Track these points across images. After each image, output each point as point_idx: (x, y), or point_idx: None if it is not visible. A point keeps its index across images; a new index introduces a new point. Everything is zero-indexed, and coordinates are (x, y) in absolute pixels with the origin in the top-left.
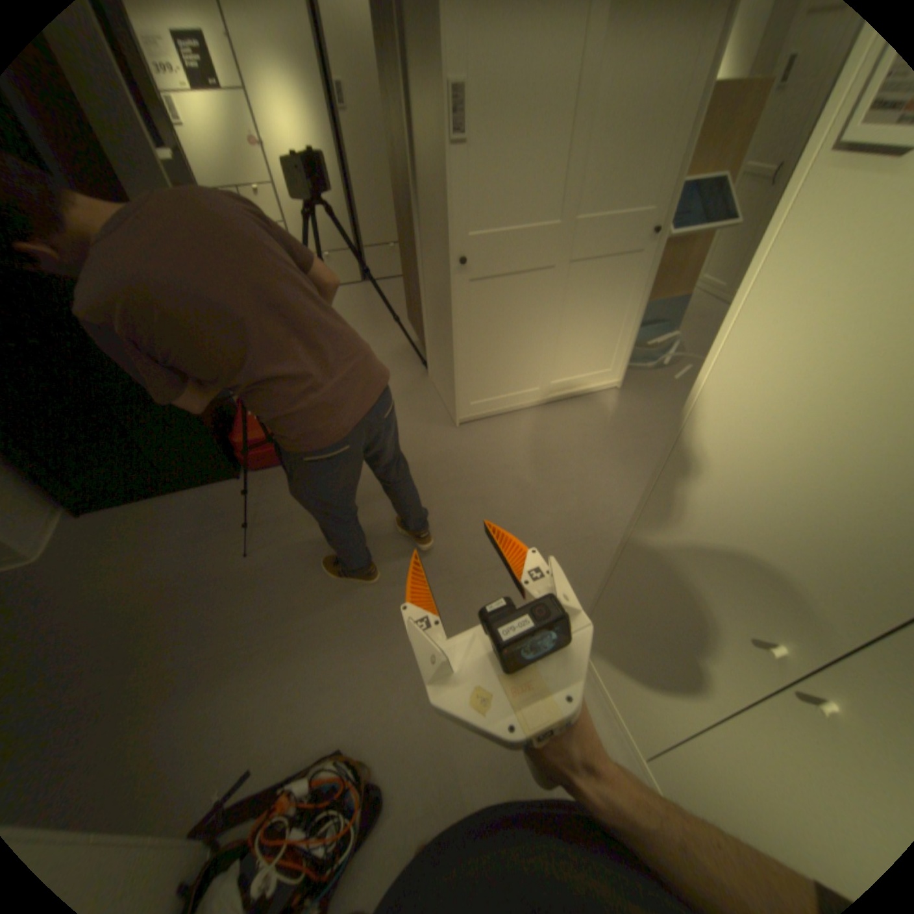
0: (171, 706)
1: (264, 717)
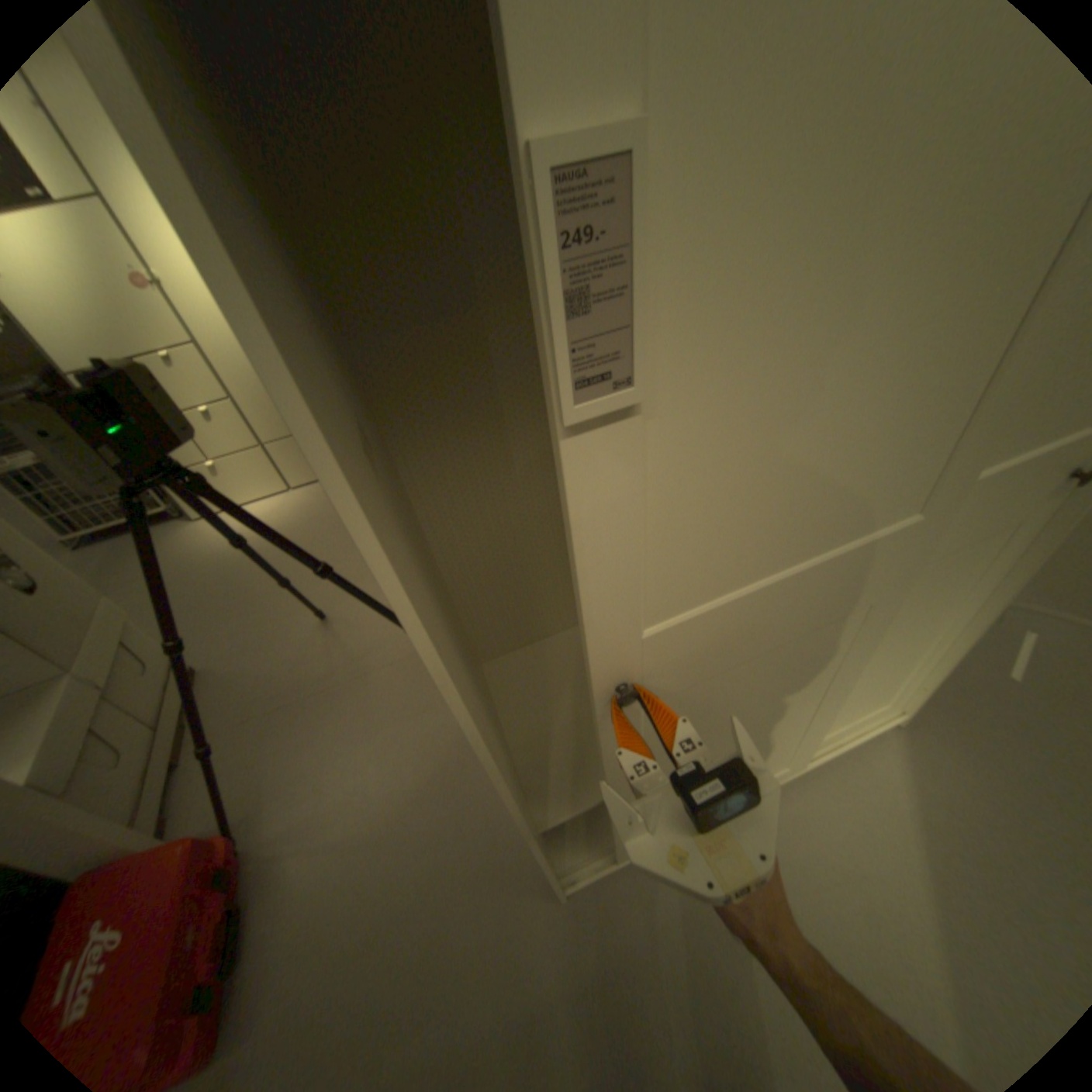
0: None
1: None
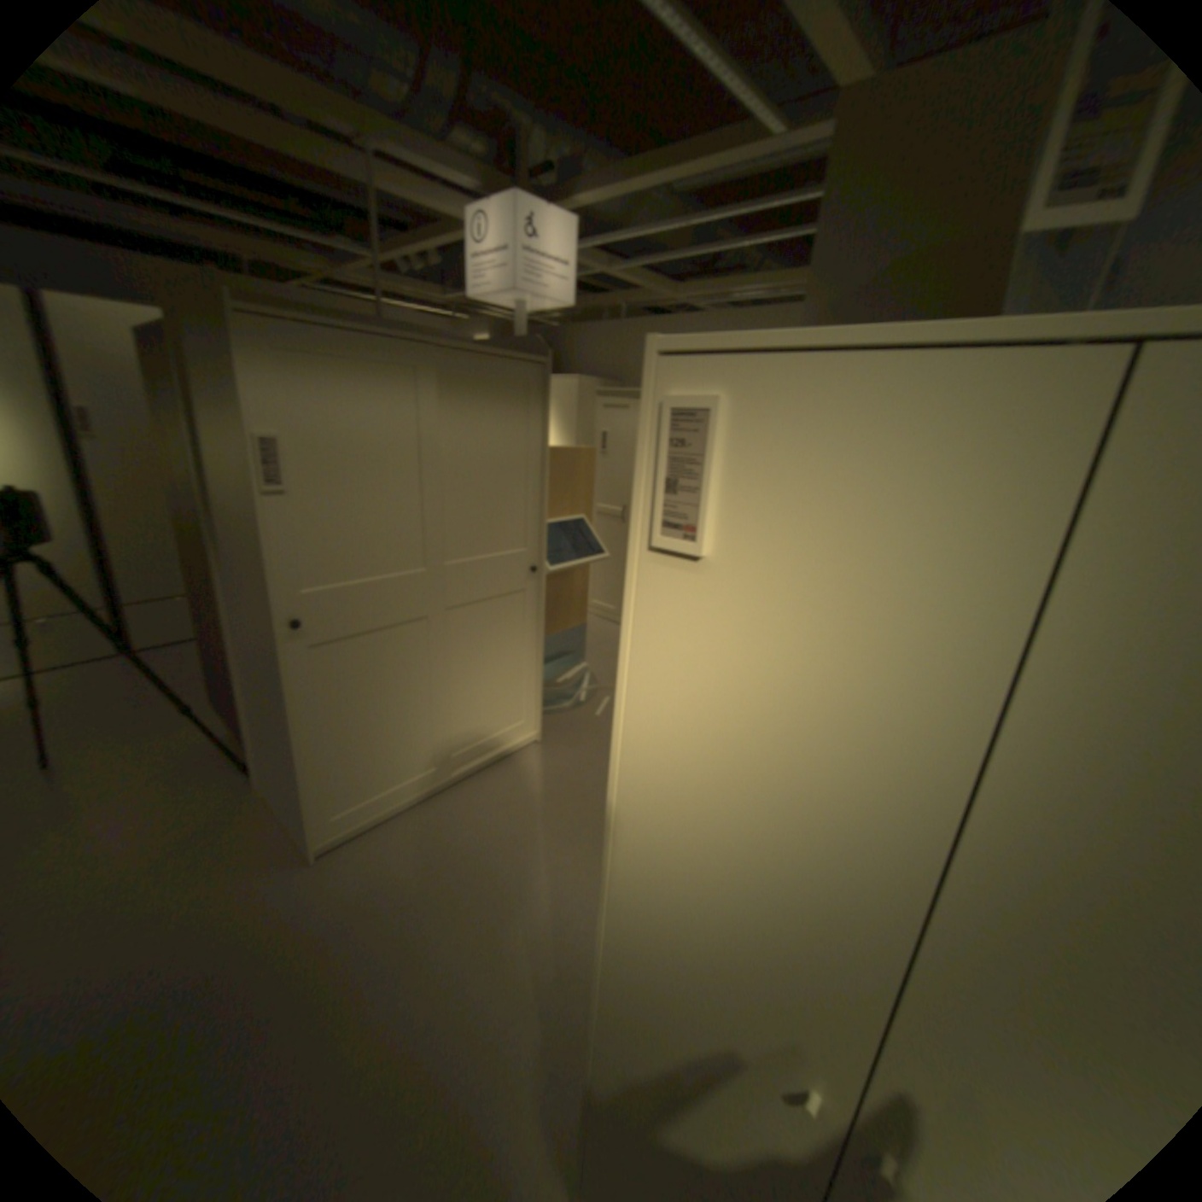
0: None
1: None
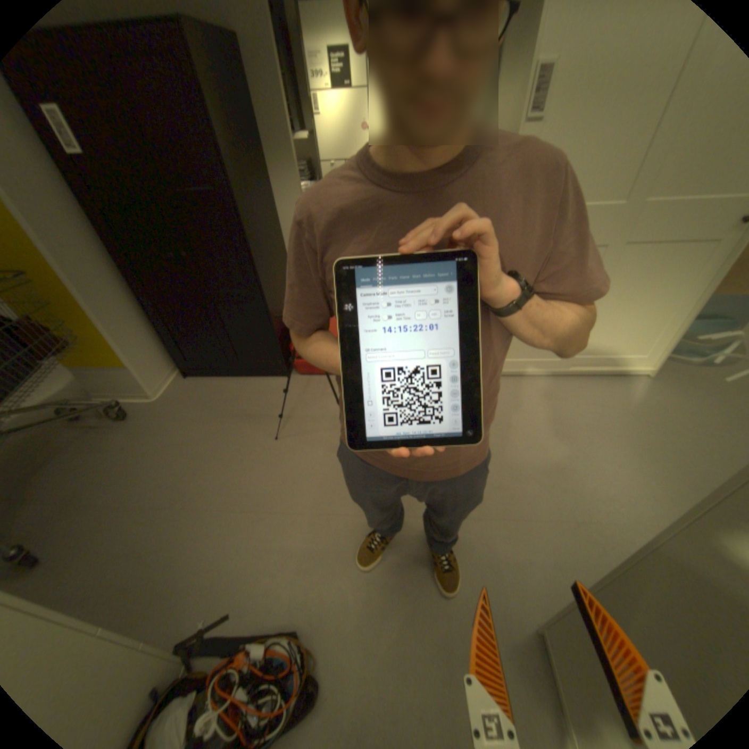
0: (196, 538)
1: (251, 575)
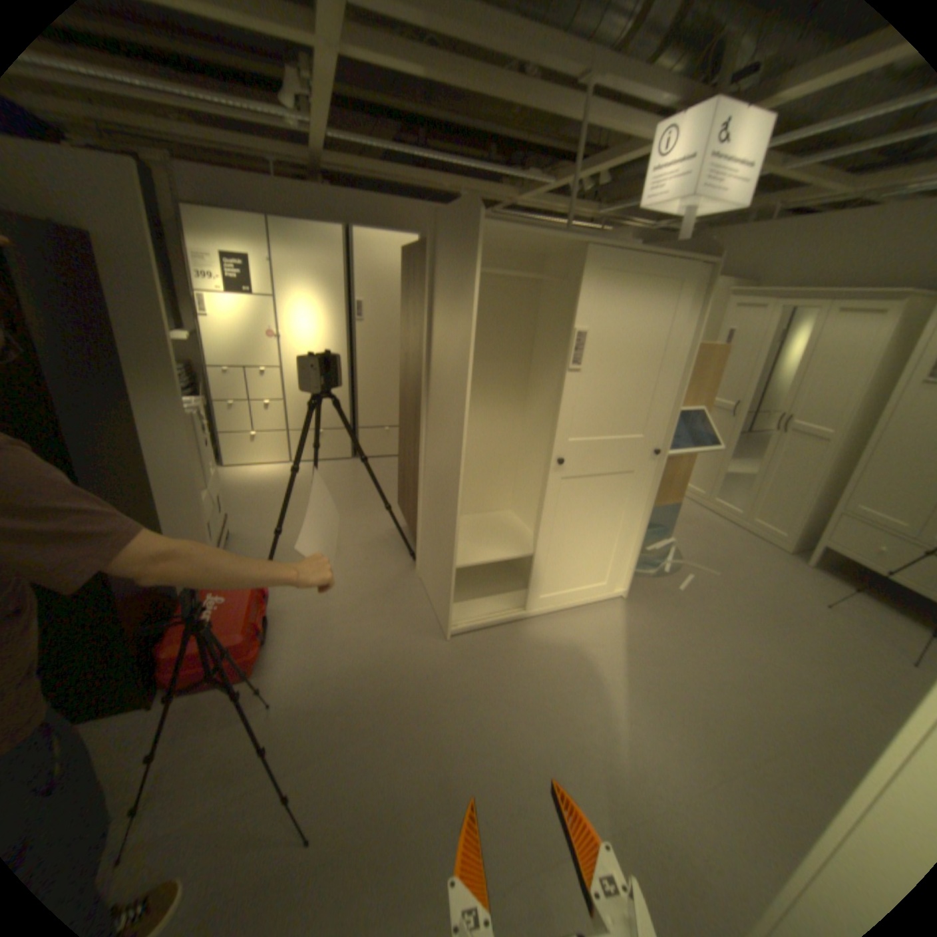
0: None
1: None
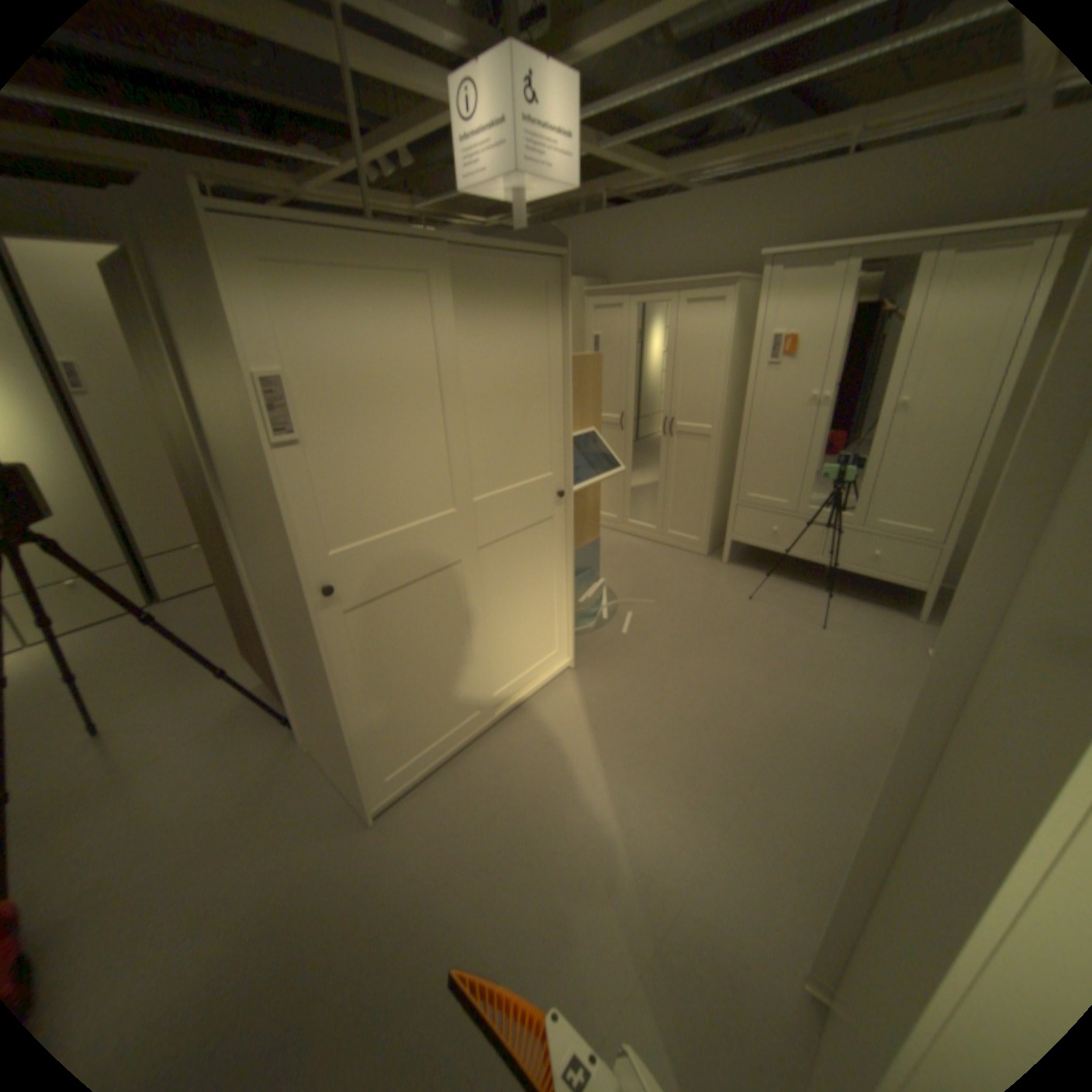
0: None
1: None
